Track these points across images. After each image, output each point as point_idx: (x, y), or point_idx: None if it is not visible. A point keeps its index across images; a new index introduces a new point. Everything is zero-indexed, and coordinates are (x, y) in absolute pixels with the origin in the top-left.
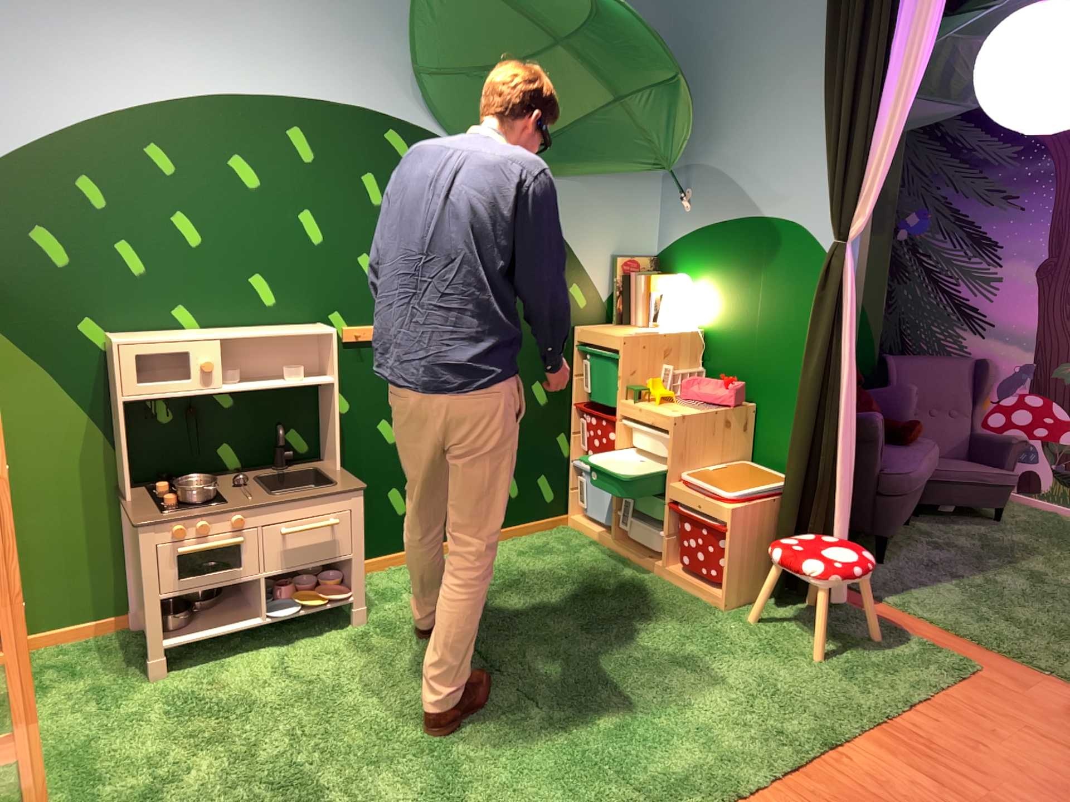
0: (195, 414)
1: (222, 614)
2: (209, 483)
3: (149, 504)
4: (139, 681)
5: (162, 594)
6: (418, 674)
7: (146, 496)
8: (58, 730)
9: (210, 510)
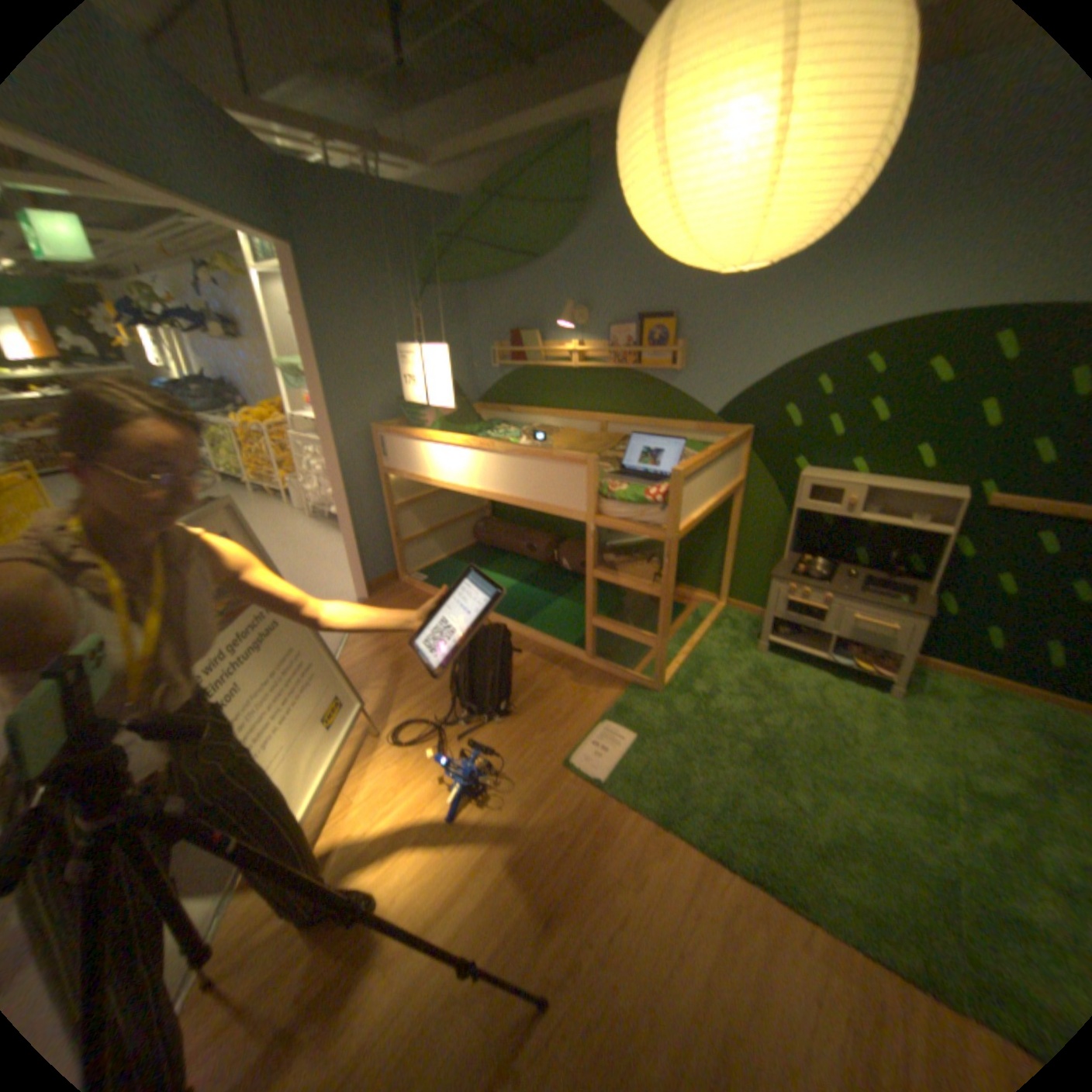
0: (844, 525)
1: (811, 641)
2: (835, 568)
3: (790, 566)
4: (753, 648)
5: (774, 615)
6: (897, 753)
7: (794, 561)
8: (707, 647)
9: (813, 584)
